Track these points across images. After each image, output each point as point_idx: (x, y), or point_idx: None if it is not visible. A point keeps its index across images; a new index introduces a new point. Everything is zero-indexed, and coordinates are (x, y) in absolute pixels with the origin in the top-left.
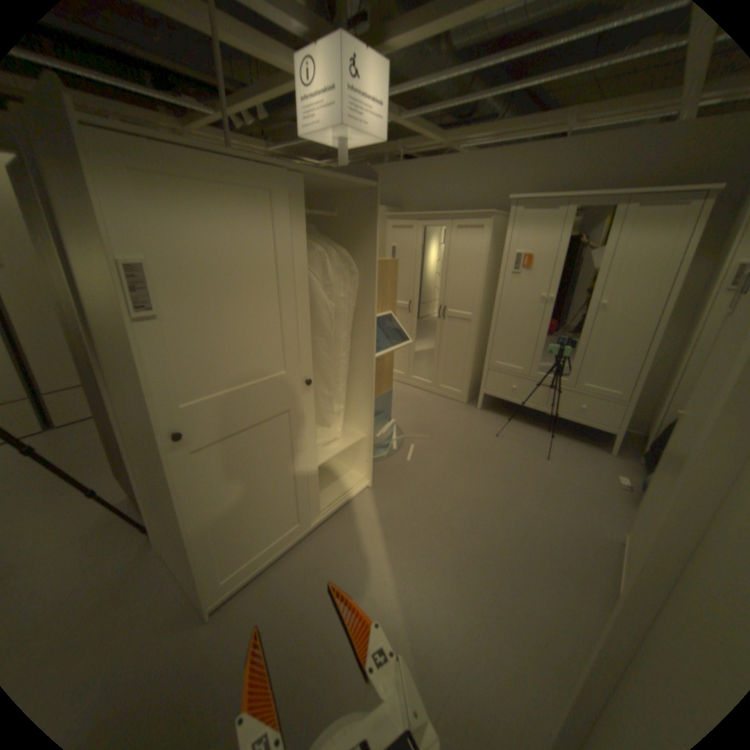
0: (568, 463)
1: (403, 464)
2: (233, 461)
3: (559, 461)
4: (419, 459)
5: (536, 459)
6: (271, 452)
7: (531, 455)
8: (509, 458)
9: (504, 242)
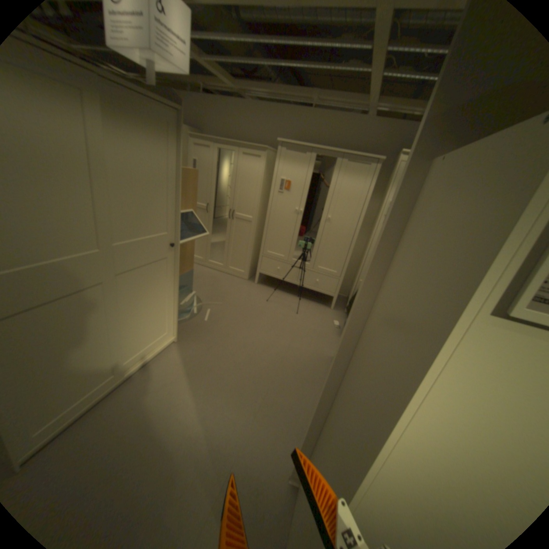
0: (308, 315)
1: (203, 323)
2: (47, 327)
3: (303, 314)
4: (214, 319)
5: (290, 313)
6: (87, 317)
7: (288, 312)
8: (275, 314)
9: (274, 170)
